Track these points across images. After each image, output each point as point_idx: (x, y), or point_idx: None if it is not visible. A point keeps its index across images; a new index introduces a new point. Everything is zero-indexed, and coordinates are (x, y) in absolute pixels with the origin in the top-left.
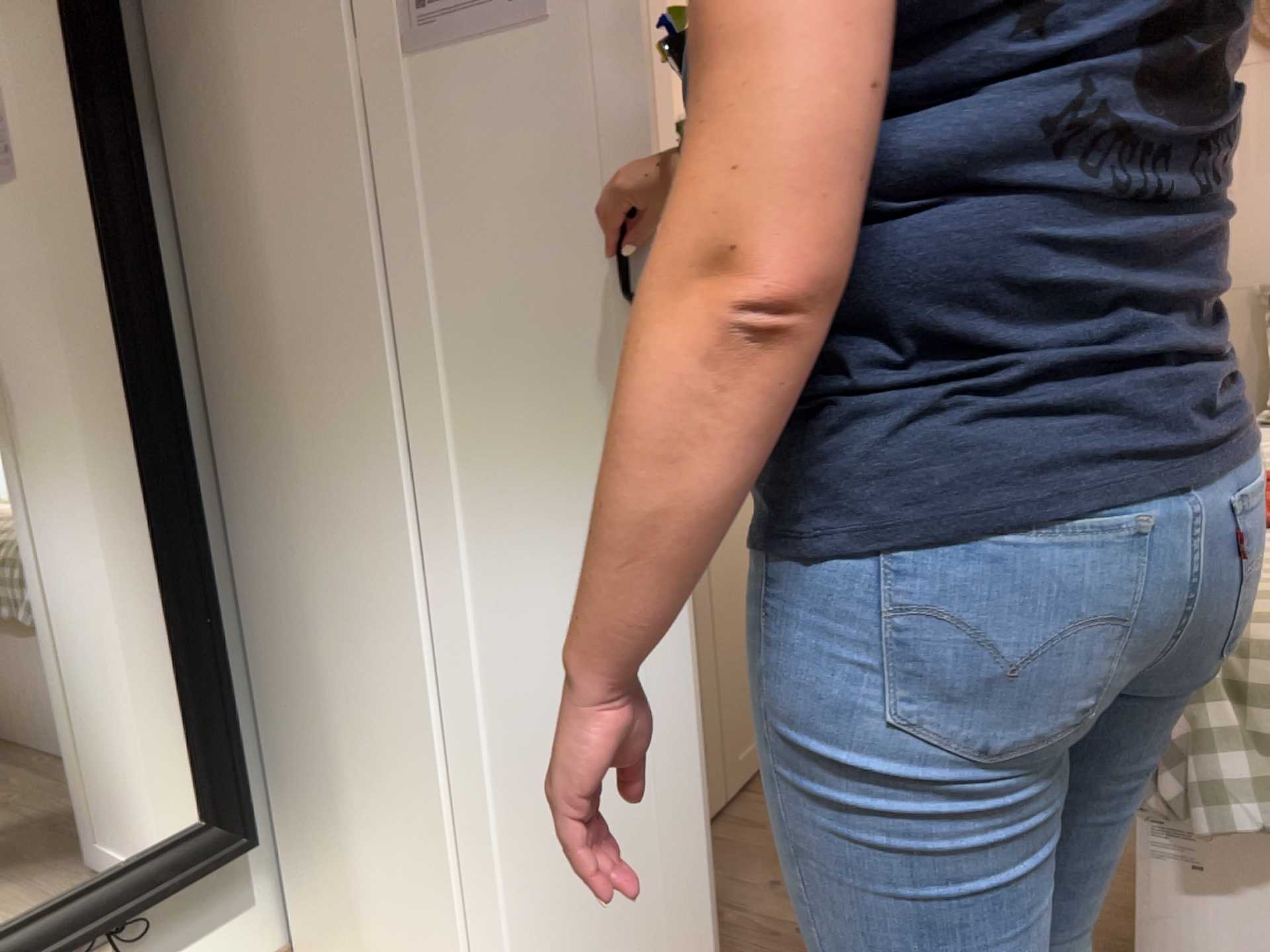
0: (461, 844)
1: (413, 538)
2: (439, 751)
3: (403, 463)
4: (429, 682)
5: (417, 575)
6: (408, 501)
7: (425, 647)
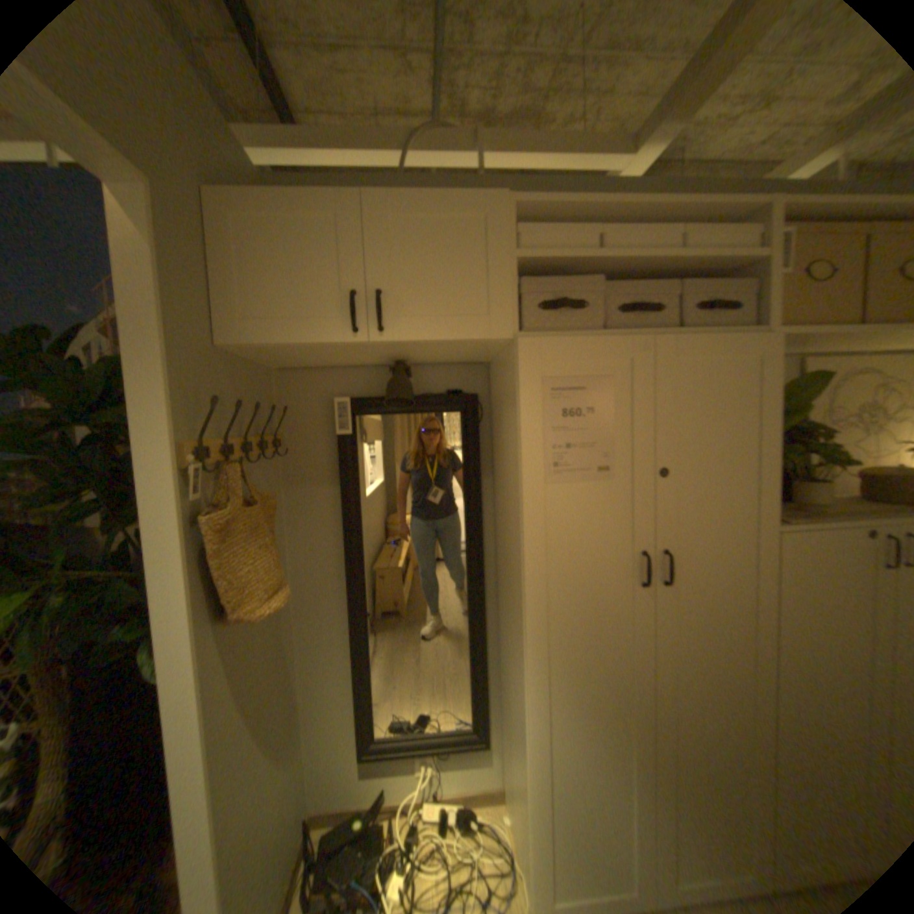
0: (539, 829)
1: (529, 689)
2: (531, 784)
3: (528, 656)
4: (530, 752)
5: (529, 705)
6: (528, 672)
7: (530, 737)
